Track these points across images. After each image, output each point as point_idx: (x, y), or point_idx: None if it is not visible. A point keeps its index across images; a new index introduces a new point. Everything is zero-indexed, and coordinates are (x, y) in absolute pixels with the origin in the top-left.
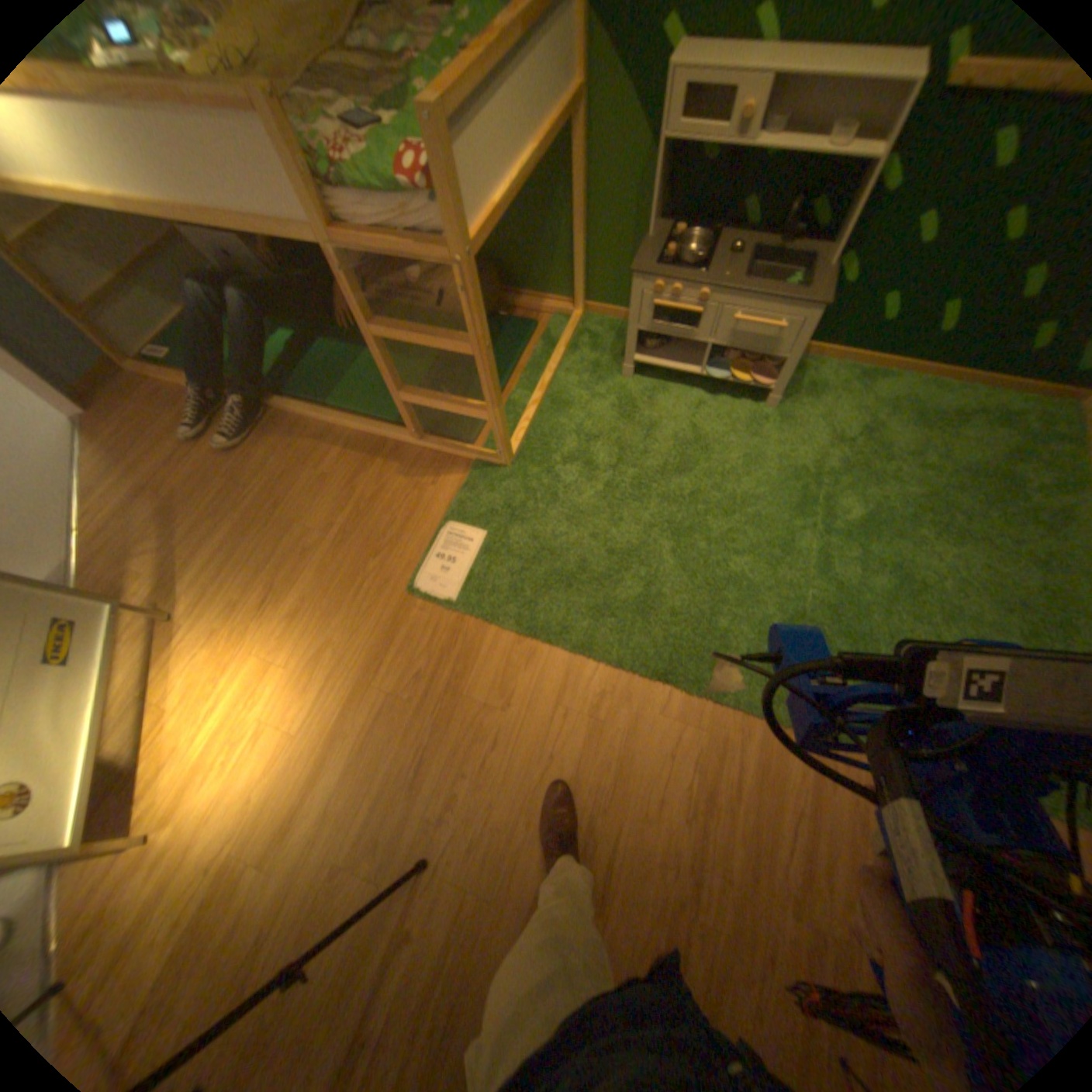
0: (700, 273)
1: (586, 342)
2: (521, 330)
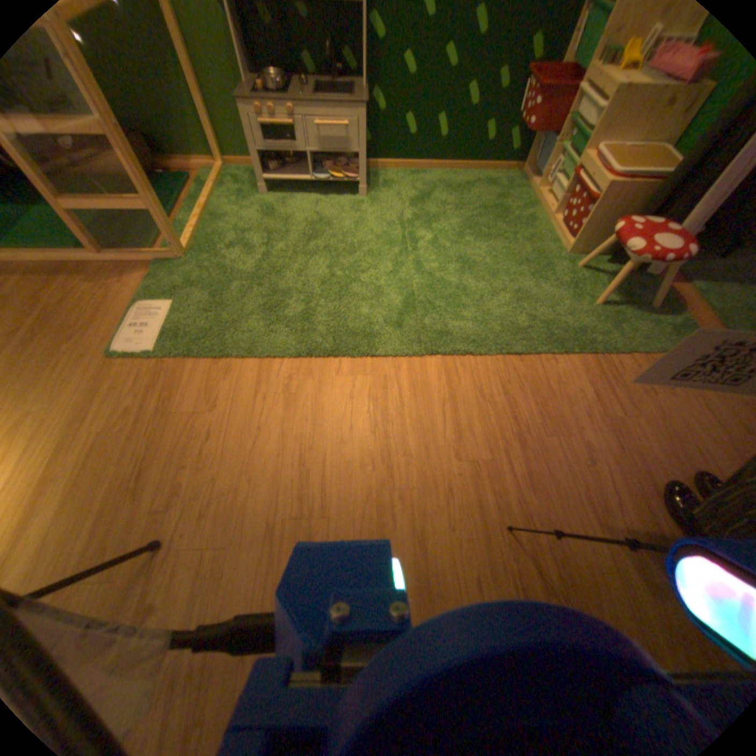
0: (280, 92)
1: (227, 178)
2: (174, 177)
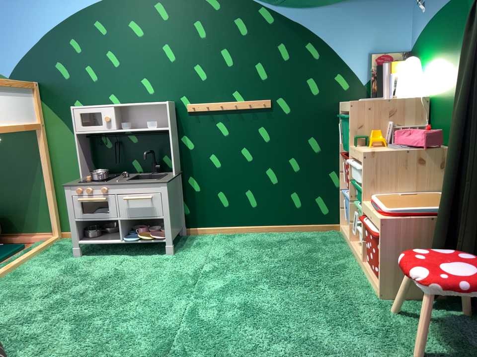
0: (102, 182)
1: (56, 247)
2: (10, 248)
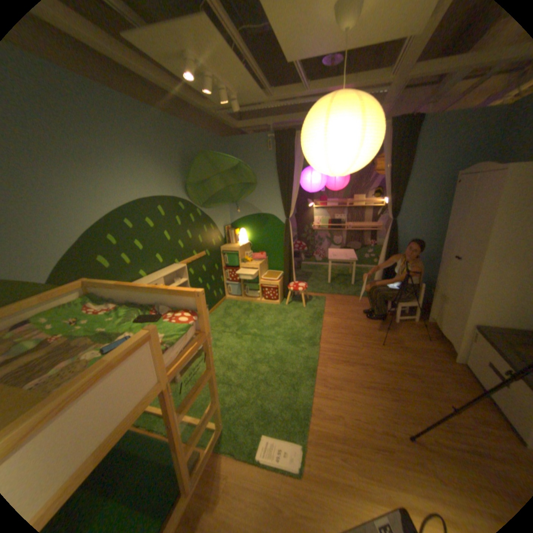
0: None
1: None
2: None
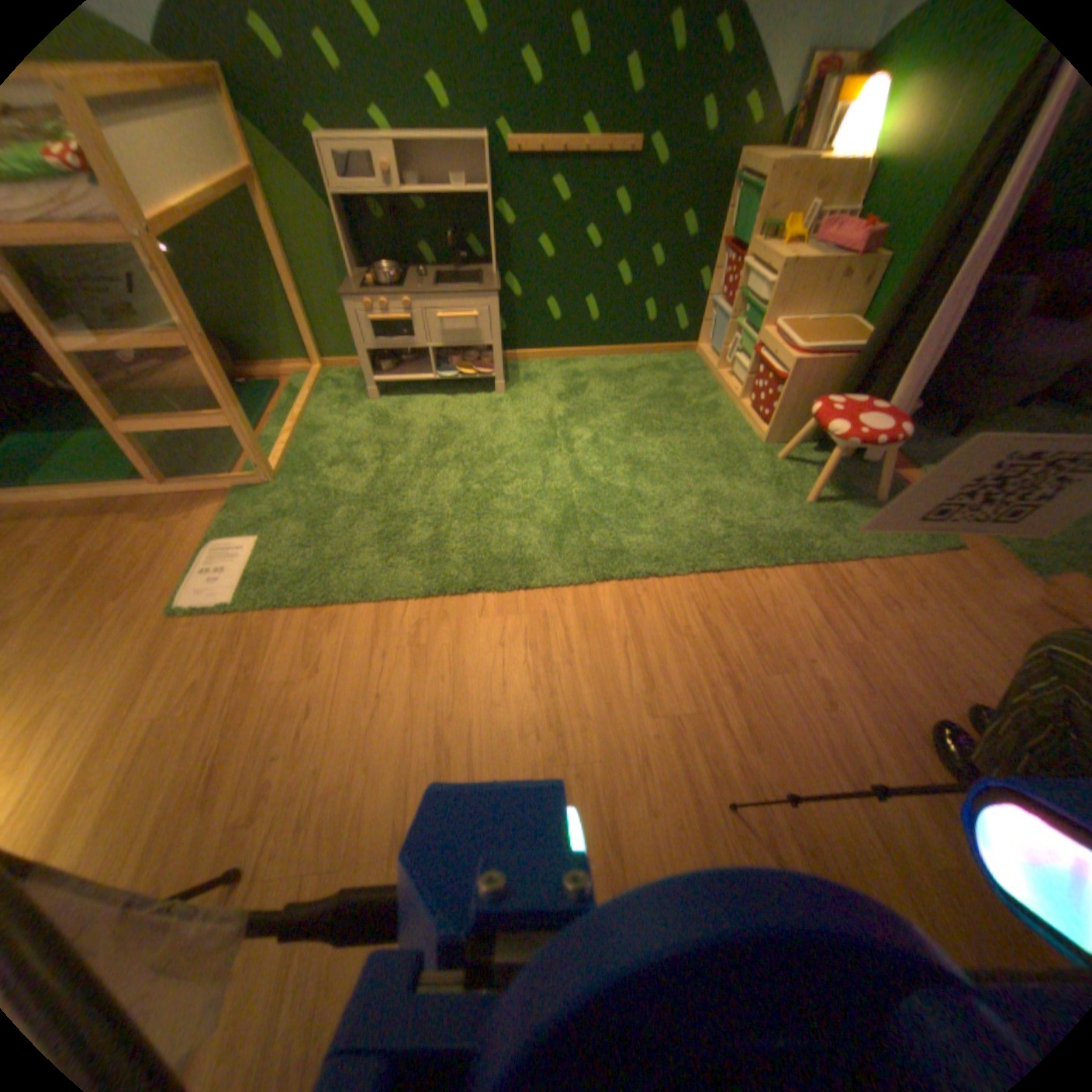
0: (395, 286)
1: (327, 383)
2: (259, 386)
